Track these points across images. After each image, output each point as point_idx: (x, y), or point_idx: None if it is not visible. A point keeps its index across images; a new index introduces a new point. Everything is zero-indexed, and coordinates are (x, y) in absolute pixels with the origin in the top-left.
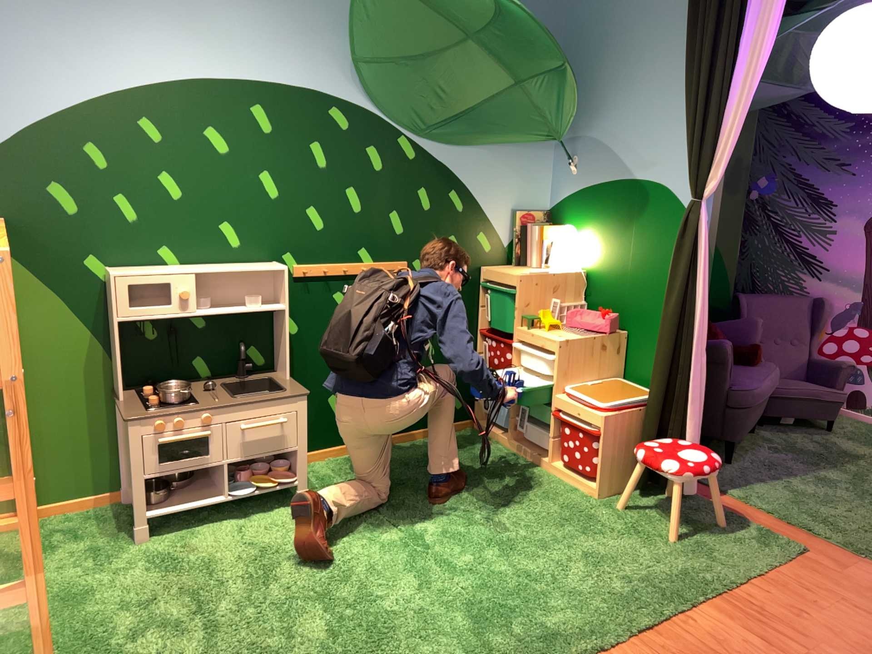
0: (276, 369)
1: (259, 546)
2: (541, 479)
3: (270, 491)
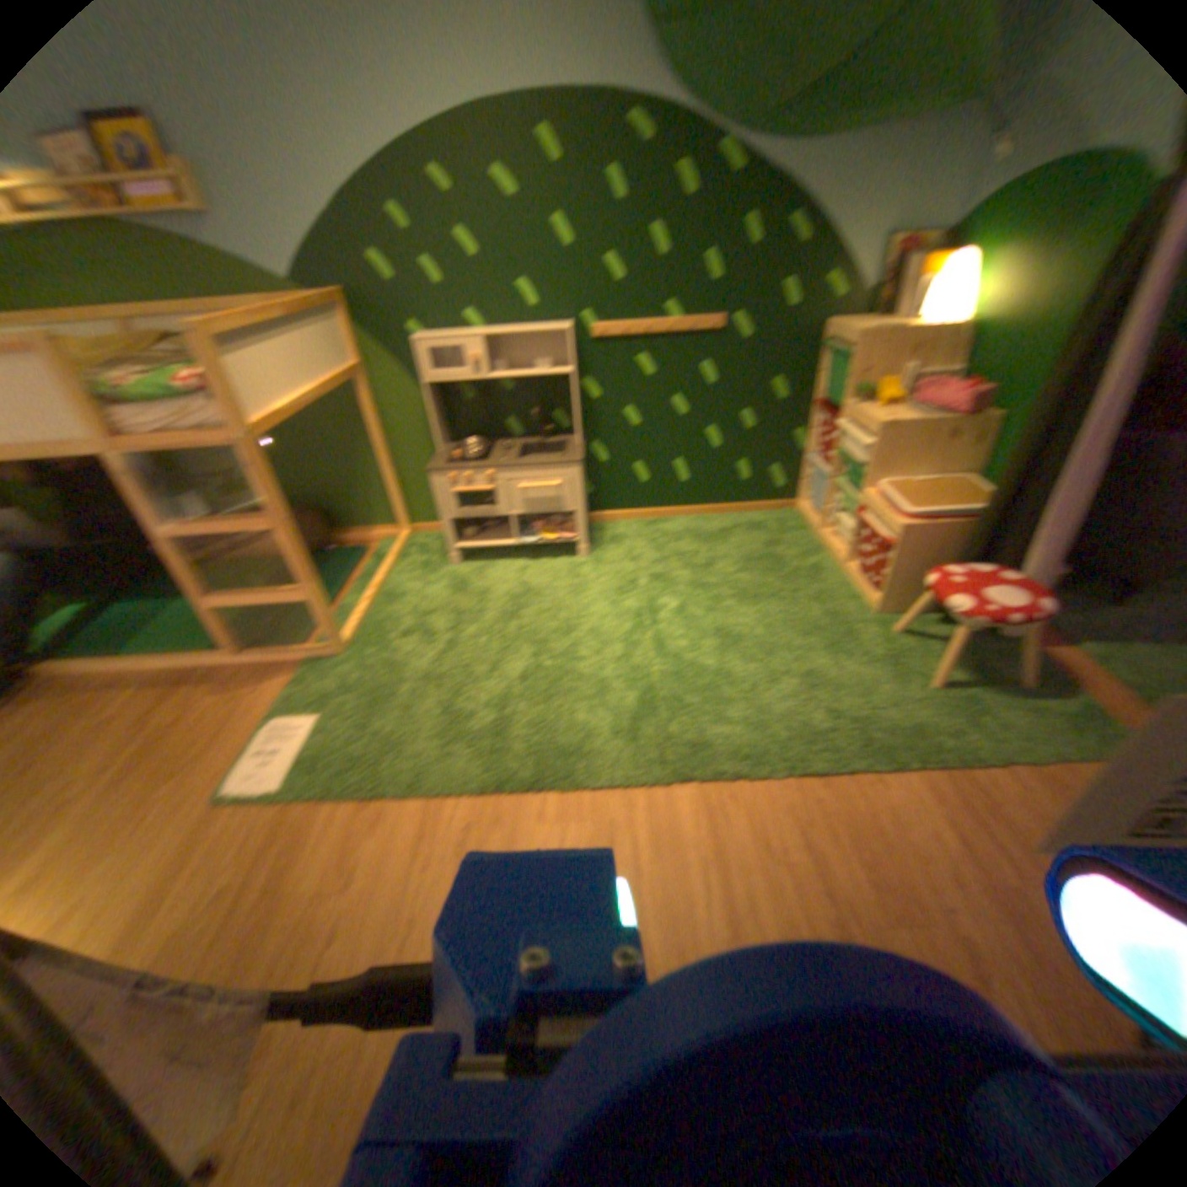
0: (574, 432)
1: (518, 589)
2: (823, 580)
3: (548, 543)
